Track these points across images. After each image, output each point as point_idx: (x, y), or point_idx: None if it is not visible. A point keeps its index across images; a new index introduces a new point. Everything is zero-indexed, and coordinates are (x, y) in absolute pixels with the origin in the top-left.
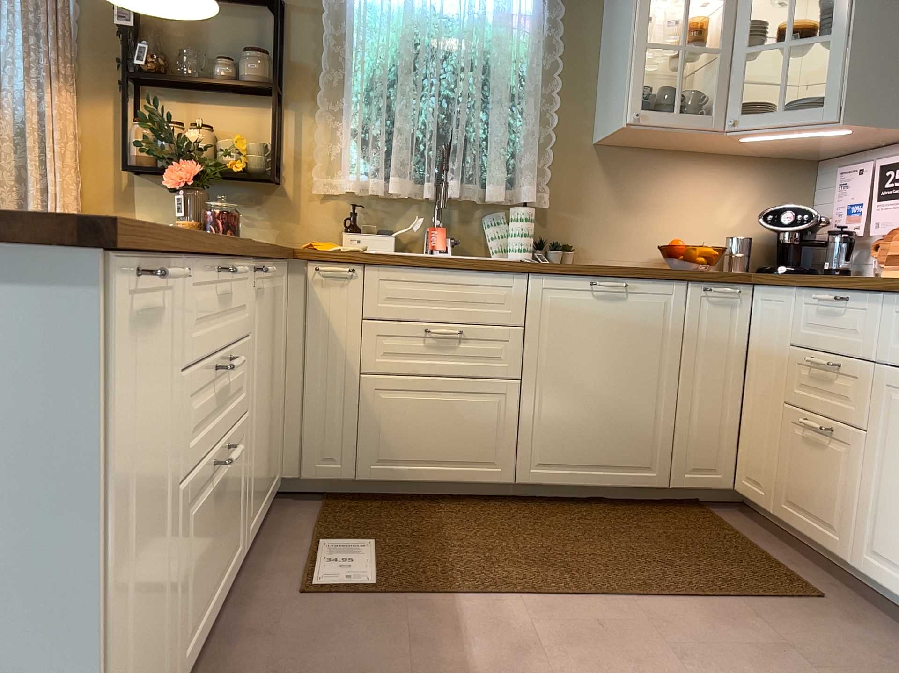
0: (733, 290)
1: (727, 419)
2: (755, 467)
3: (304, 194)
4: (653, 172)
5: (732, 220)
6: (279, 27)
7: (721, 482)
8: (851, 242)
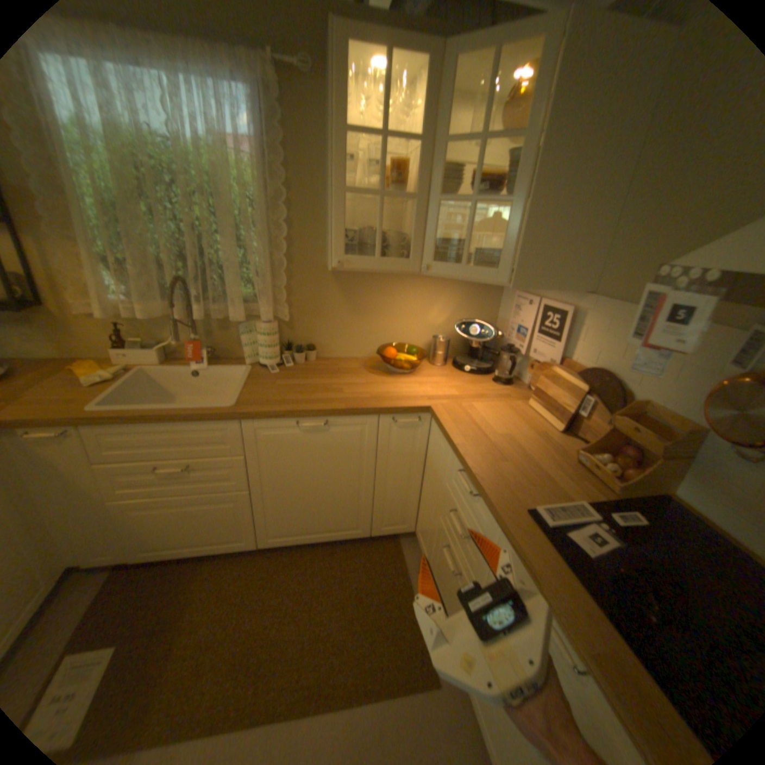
0: (413, 421)
1: (409, 496)
2: (423, 534)
3: (69, 313)
4: (377, 285)
5: (438, 321)
6: None
7: (405, 530)
8: (513, 364)
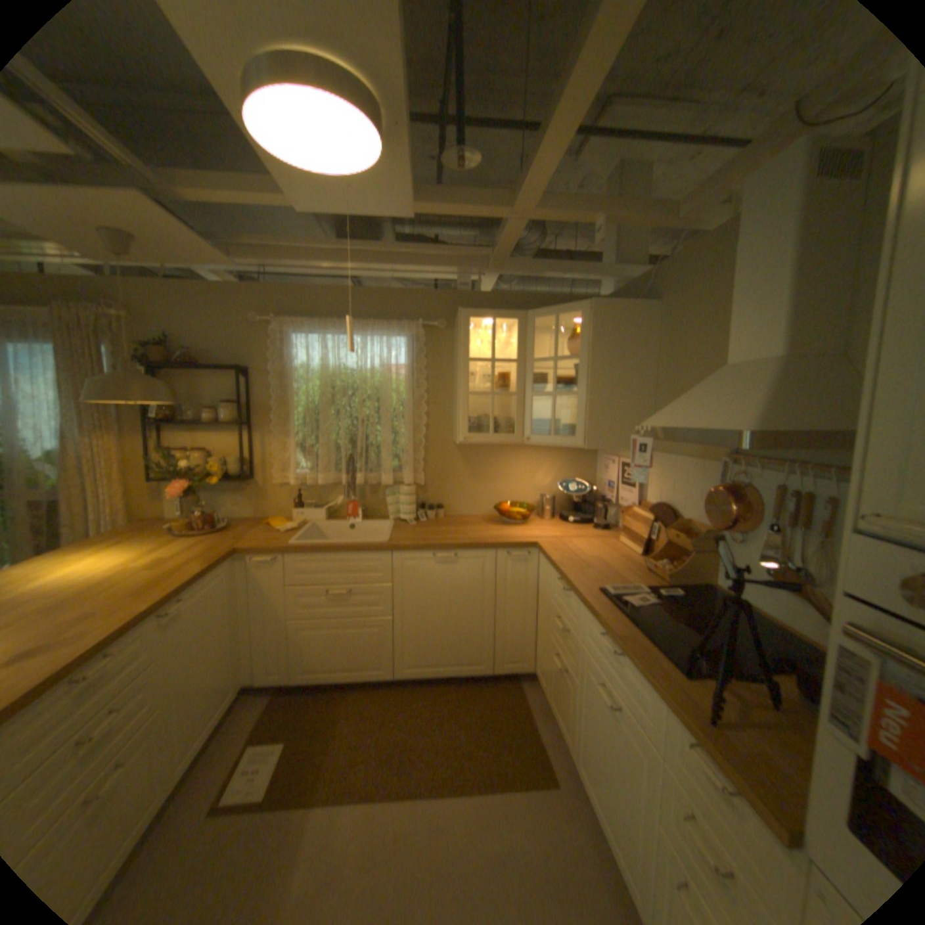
0: (523, 554)
1: (527, 631)
2: (541, 666)
3: (269, 483)
4: (492, 455)
5: (544, 482)
6: (238, 386)
7: (525, 669)
8: (606, 510)
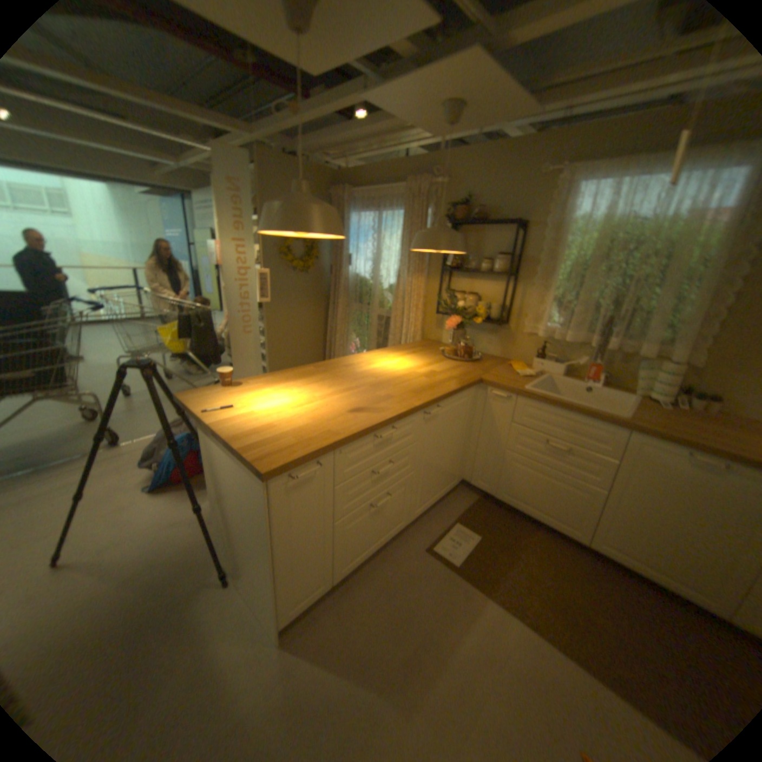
0: None
1: None
2: None
3: (519, 331)
4: None
5: None
6: (516, 240)
7: None
8: None
